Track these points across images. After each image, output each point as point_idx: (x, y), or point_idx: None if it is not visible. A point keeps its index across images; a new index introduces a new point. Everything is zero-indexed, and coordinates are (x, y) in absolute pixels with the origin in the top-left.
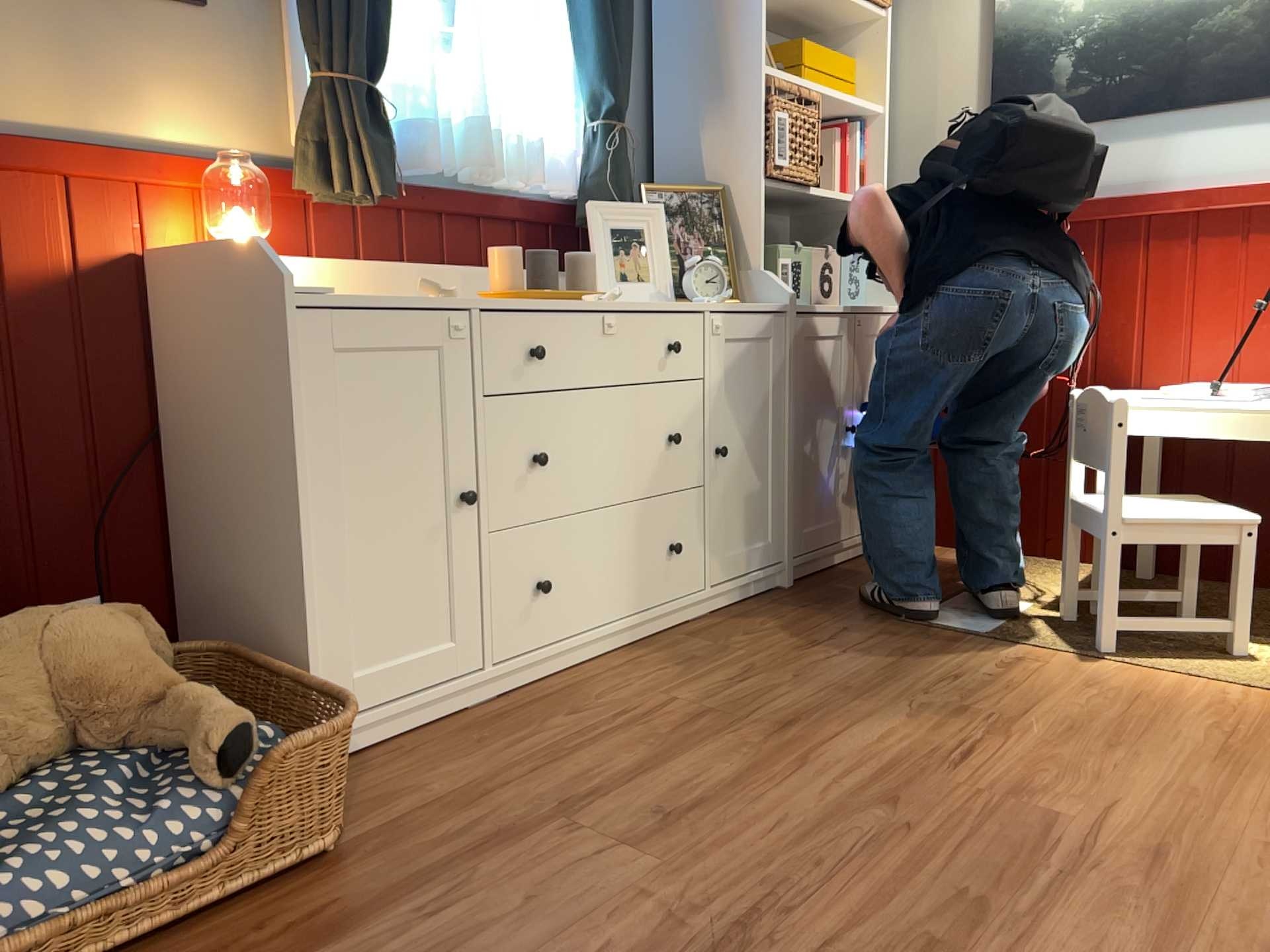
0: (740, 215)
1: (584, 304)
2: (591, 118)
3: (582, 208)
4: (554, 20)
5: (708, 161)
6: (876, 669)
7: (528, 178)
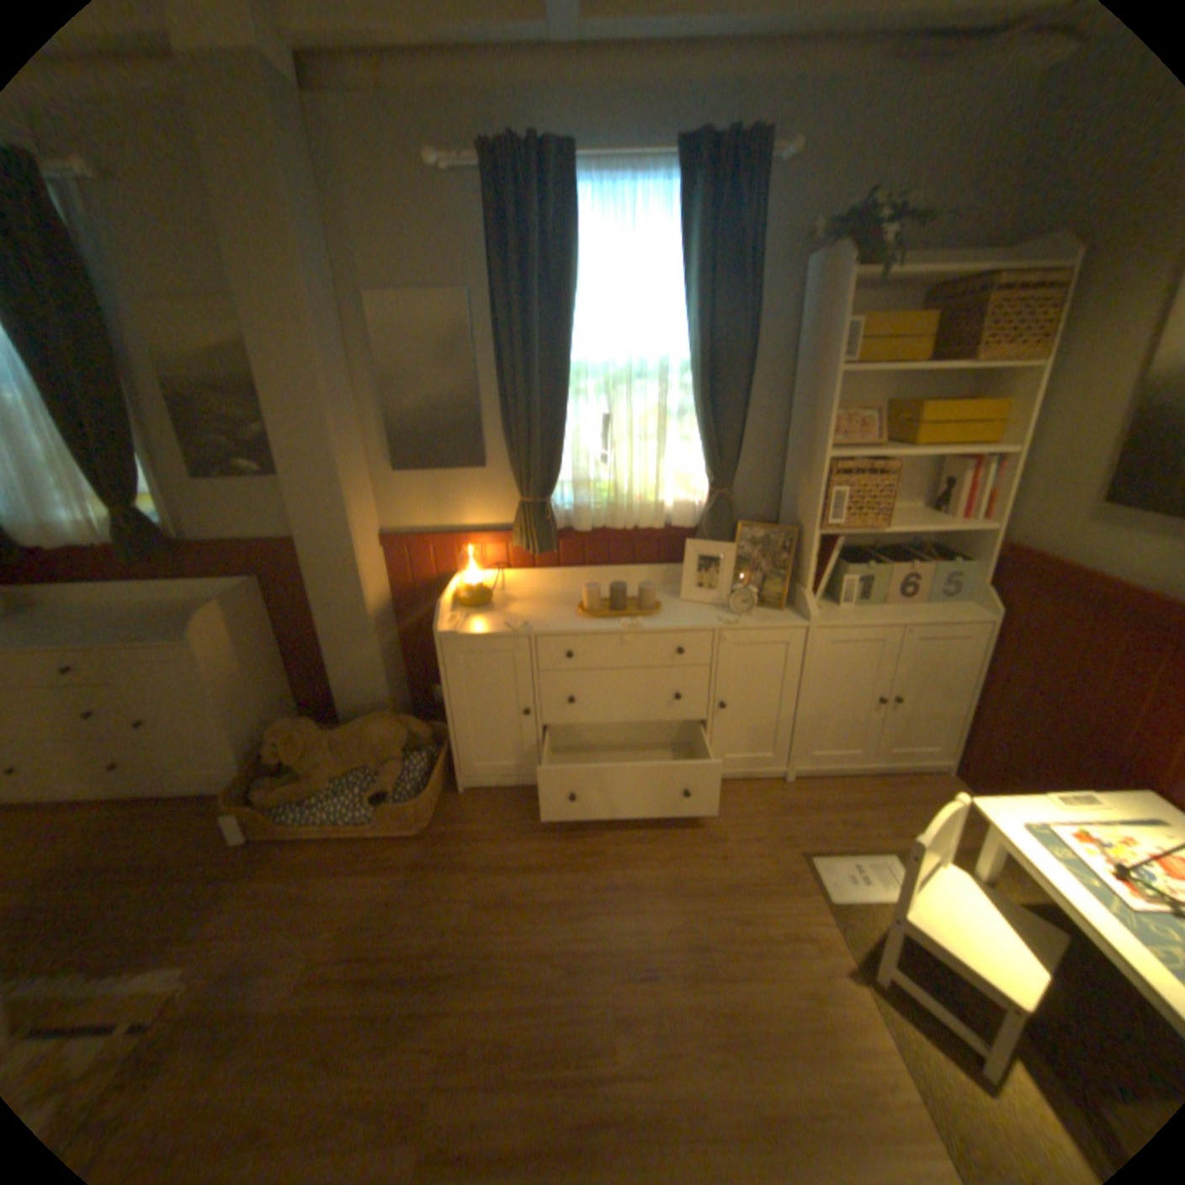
0: (804, 549)
1: (612, 629)
2: (707, 482)
3: (697, 534)
4: (690, 424)
5: (799, 504)
6: (718, 884)
7: (651, 525)
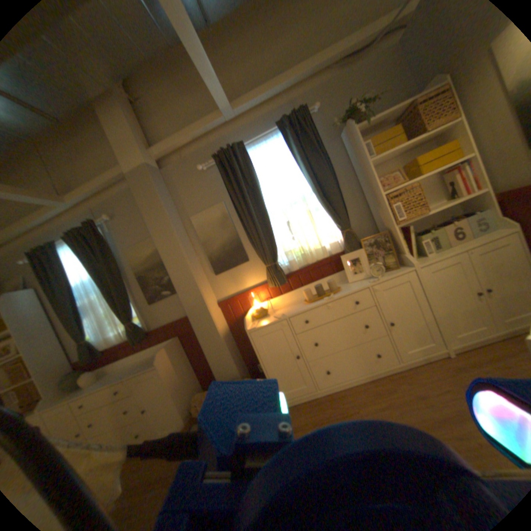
0: (395, 236)
1: (321, 302)
2: (339, 229)
3: (345, 252)
4: (321, 210)
5: (383, 220)
6: (433, 420)
7: (323, 256)
